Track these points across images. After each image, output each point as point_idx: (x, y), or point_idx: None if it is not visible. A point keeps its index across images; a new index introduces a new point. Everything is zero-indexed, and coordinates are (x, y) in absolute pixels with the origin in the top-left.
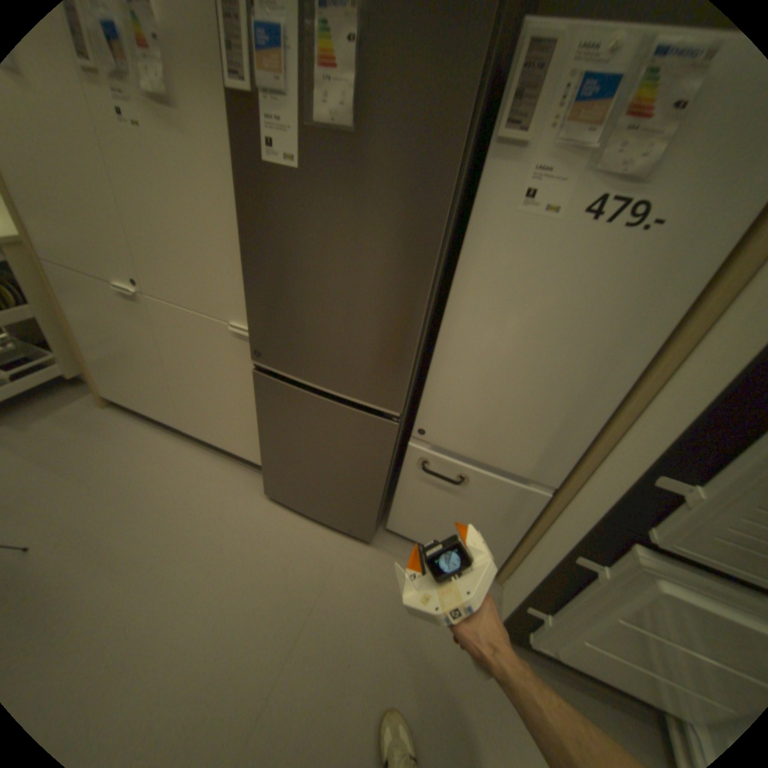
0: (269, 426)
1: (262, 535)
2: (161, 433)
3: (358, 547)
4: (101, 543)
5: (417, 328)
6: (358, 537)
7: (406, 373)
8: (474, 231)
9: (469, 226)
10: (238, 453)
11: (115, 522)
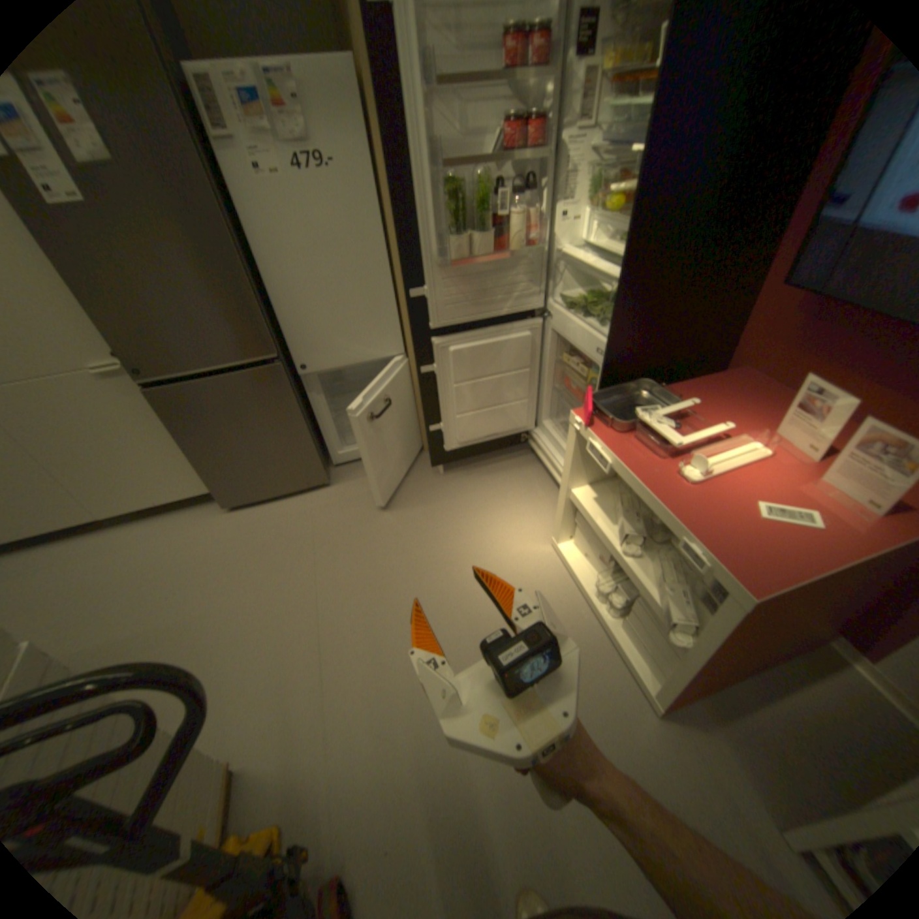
0: (187, 436)
1: (242, 531)
2: (75, 541)
3: (323, 493)
4: (103, 619)
5: (246, 284)
6: (319, 488)
7: (261, 321)
8: (240, 204)
9: (235, 203)
10: (173, 499)
11: (100, 604)
